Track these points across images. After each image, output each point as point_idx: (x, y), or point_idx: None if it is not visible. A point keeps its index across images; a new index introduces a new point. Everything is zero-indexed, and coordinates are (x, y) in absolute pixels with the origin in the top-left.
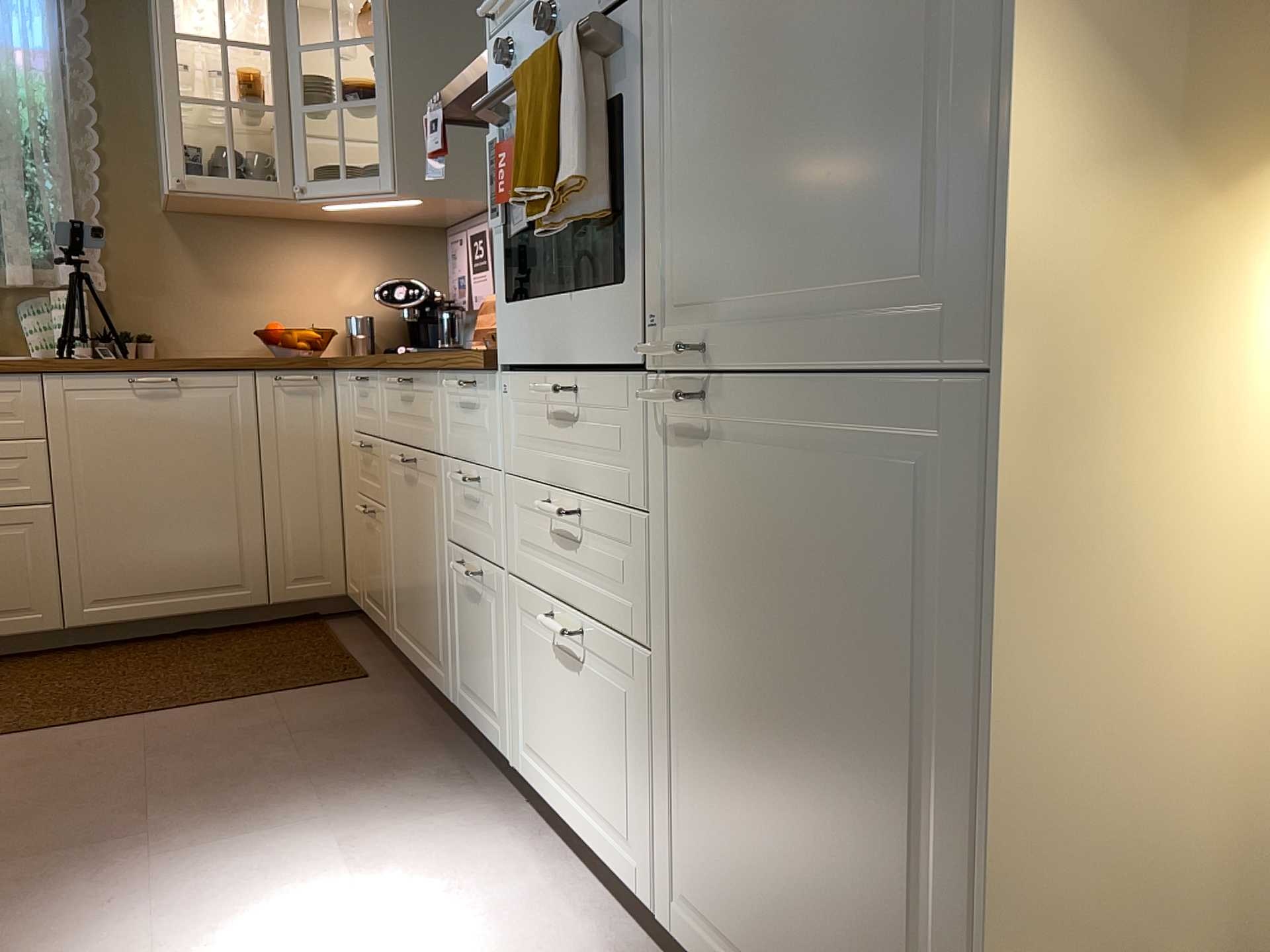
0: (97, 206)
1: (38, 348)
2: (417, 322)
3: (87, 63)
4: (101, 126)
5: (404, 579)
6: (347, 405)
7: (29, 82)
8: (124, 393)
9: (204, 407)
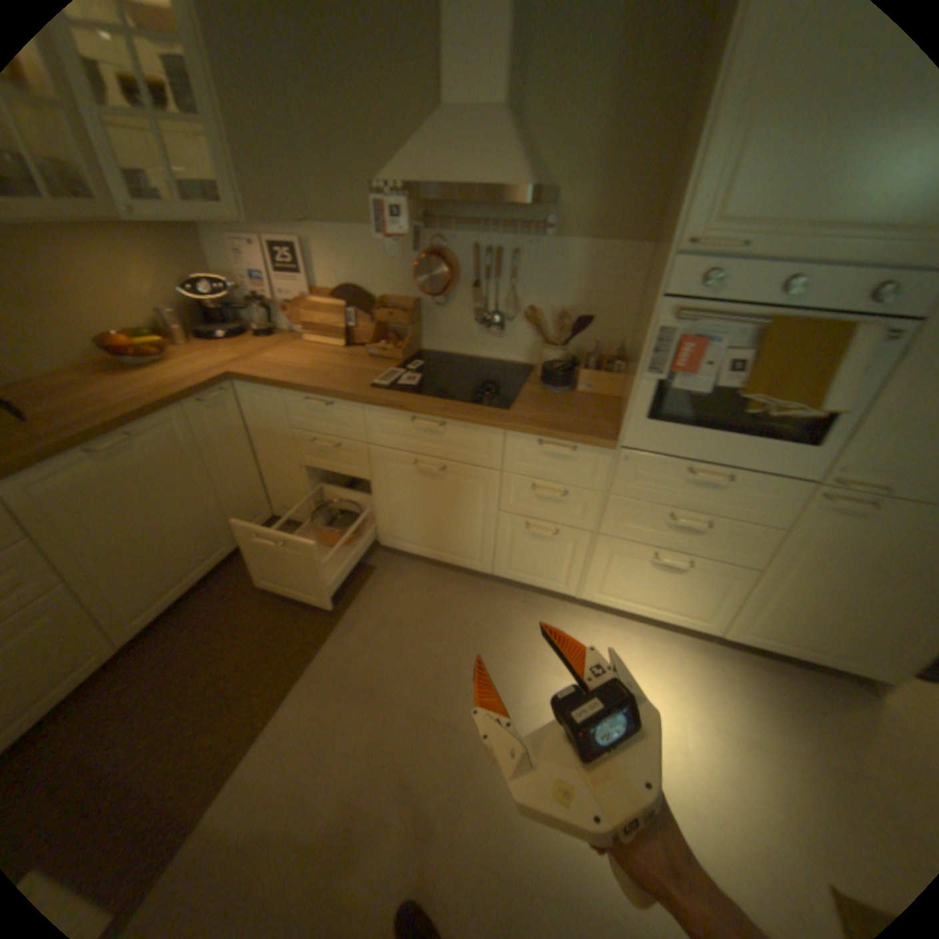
0: None
1: None
2: (213, 308)
3: None
4: None
5: (409, 520)
6: (269, 410)
7: None
8: (81, 465)
9: (153, 446)
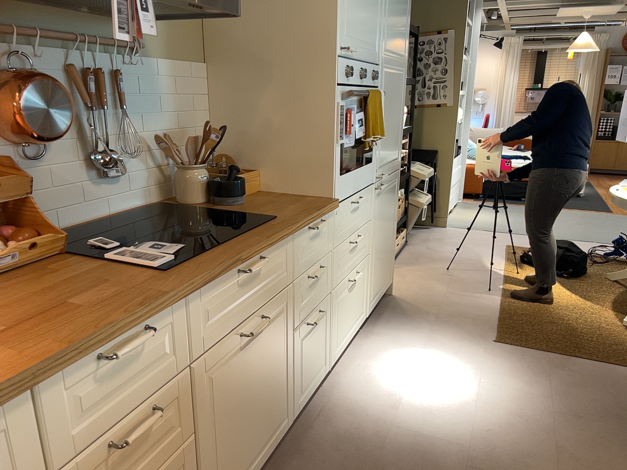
0: None
1: None
2: None
3: None
4: None
5: (234, 441)
6: None
7: None
8: None
9: None
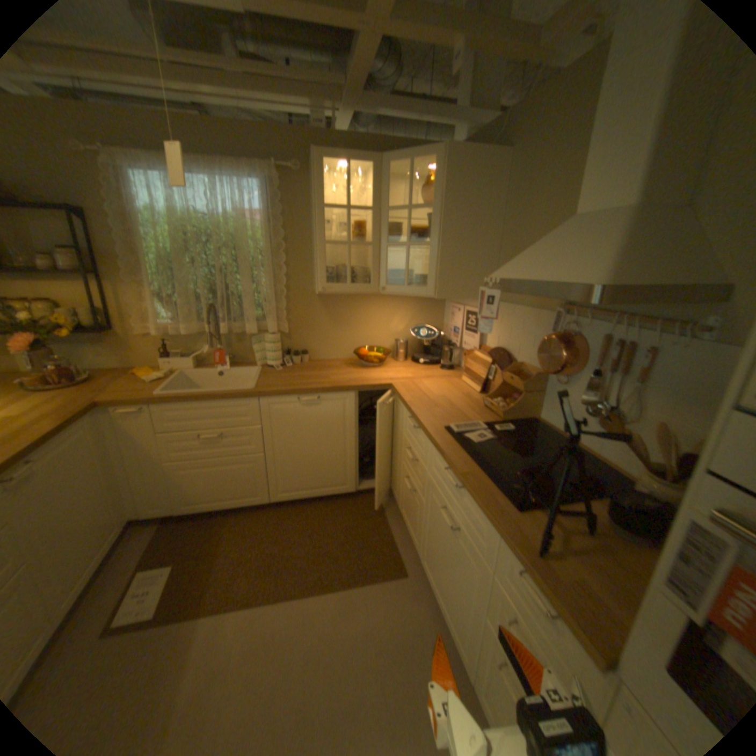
0: (284, 290)
1: (259, 360)
2: (429, 345)
3: (280, 215)
4: (286, 248)
5: (436, 558)
6: (400, 415)
7: (253, 229)
8: (295, 403)
9: (332, 408)
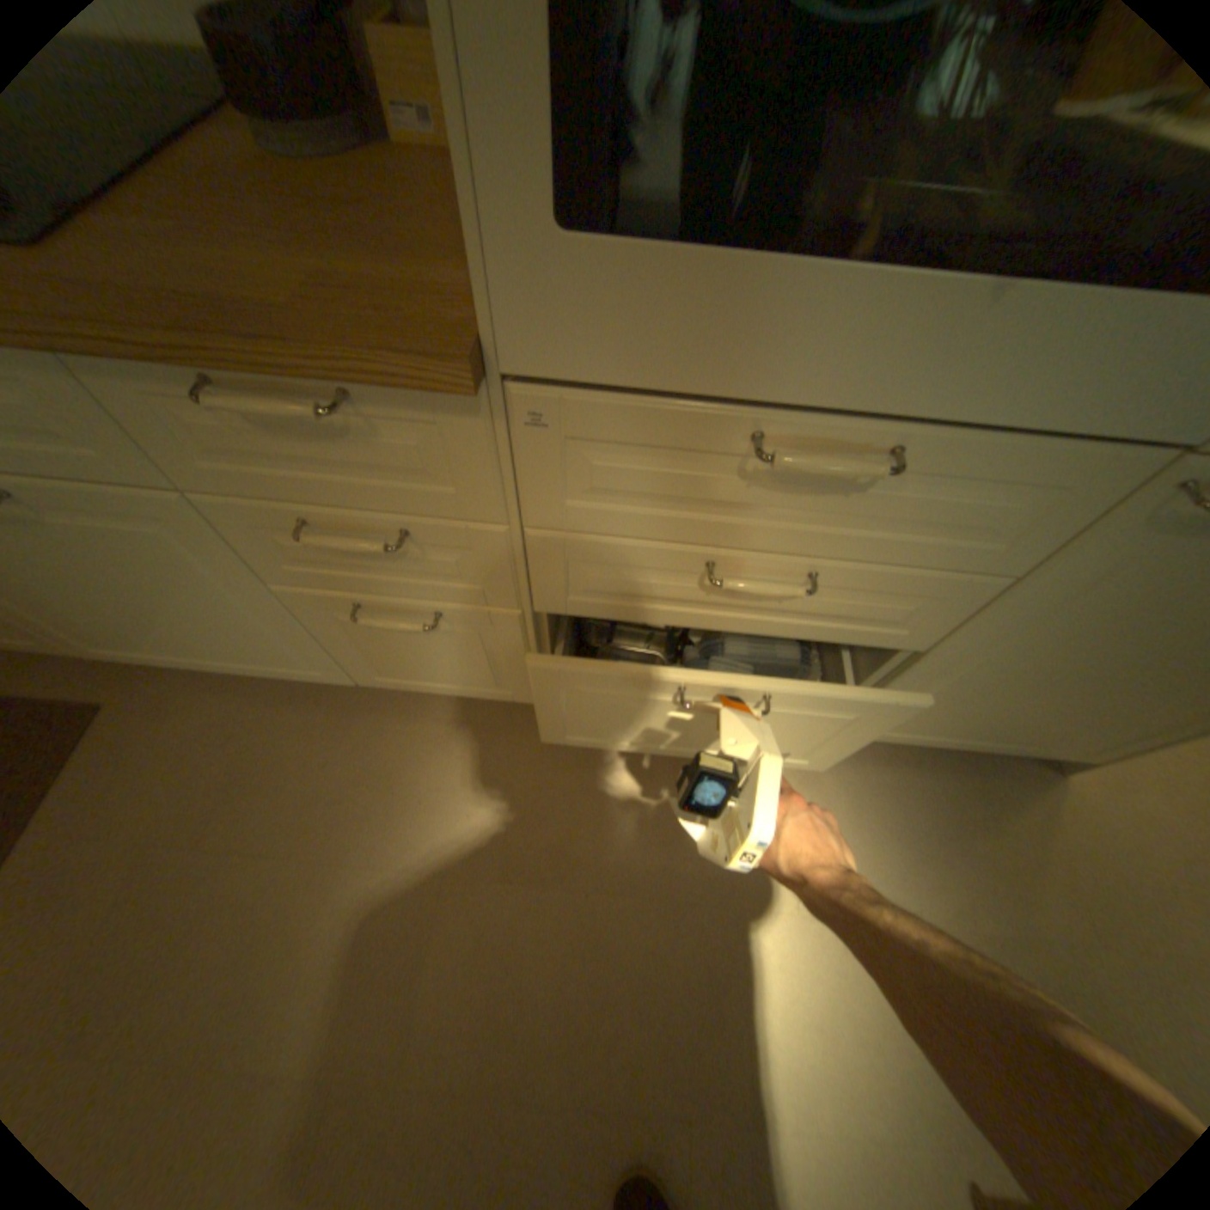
0: None
1: None
2: None
3: None
4: None
5: (87, 614)
6: None
7: None
8: None
9: None
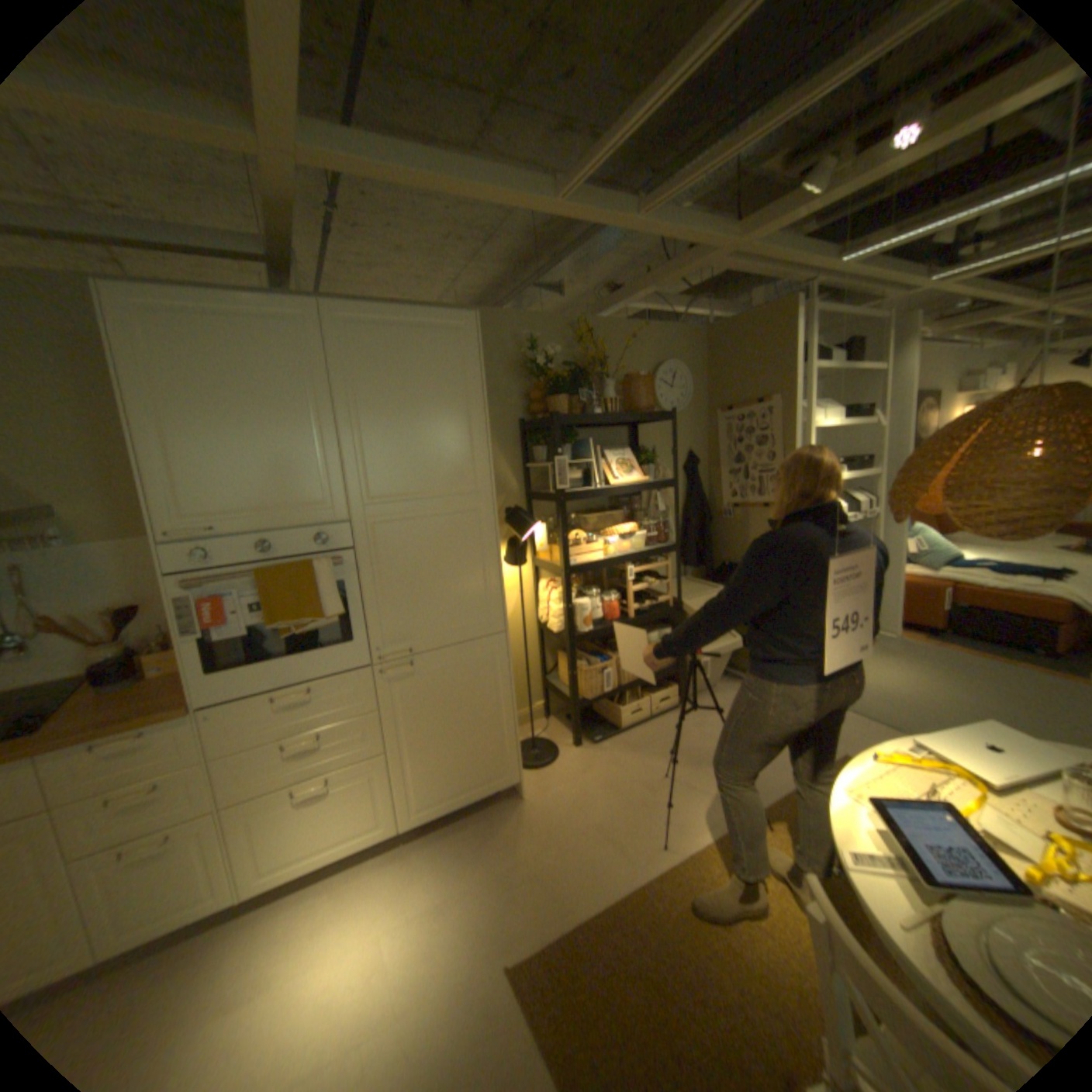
0: None
1: None
2: None
3: None
4: None
5: None
6: None
7: None
8: None
9: None
